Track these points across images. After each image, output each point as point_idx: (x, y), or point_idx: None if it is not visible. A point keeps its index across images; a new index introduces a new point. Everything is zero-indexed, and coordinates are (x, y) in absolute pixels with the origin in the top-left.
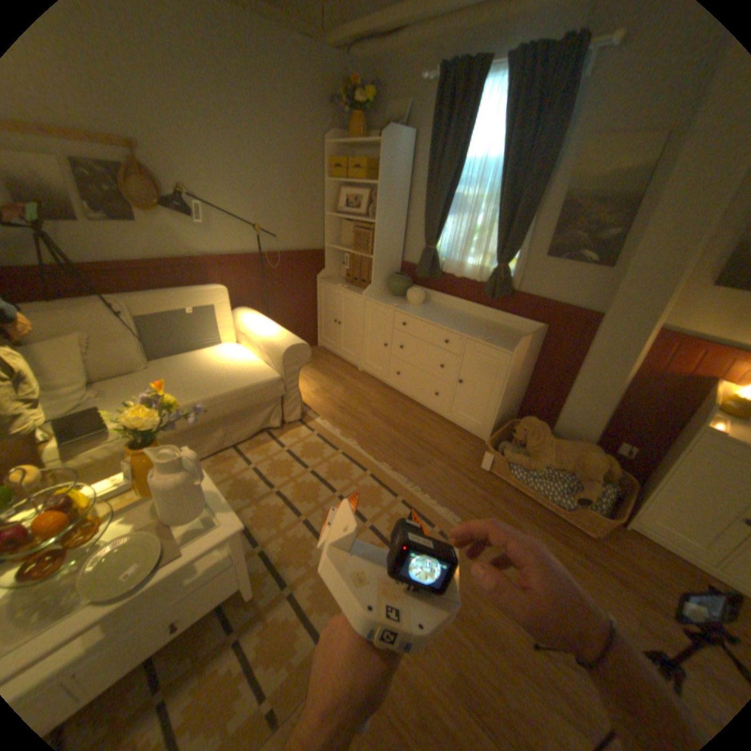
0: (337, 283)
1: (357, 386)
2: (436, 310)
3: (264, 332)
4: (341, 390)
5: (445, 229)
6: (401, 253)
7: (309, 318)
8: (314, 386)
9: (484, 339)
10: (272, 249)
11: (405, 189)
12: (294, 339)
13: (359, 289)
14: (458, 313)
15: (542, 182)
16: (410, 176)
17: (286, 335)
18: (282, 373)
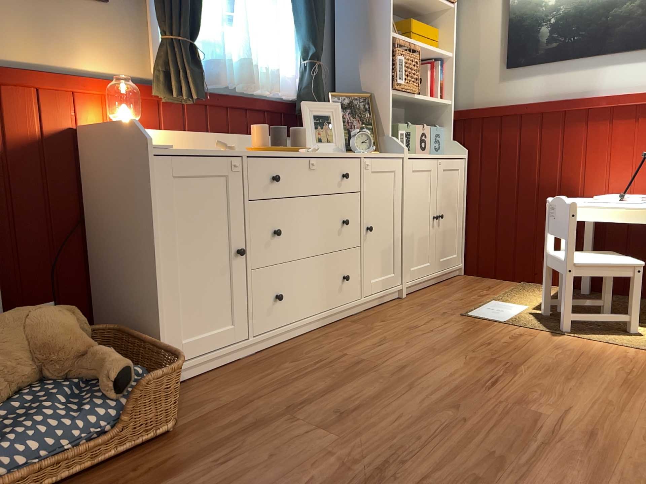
0: None
1: None
2: None
3: None
4: None
5: None
6: None
7: None
8: None
9: None
10: None
11: None
12: None
13: None
14: None
15: None
16: None
17: None
18: None
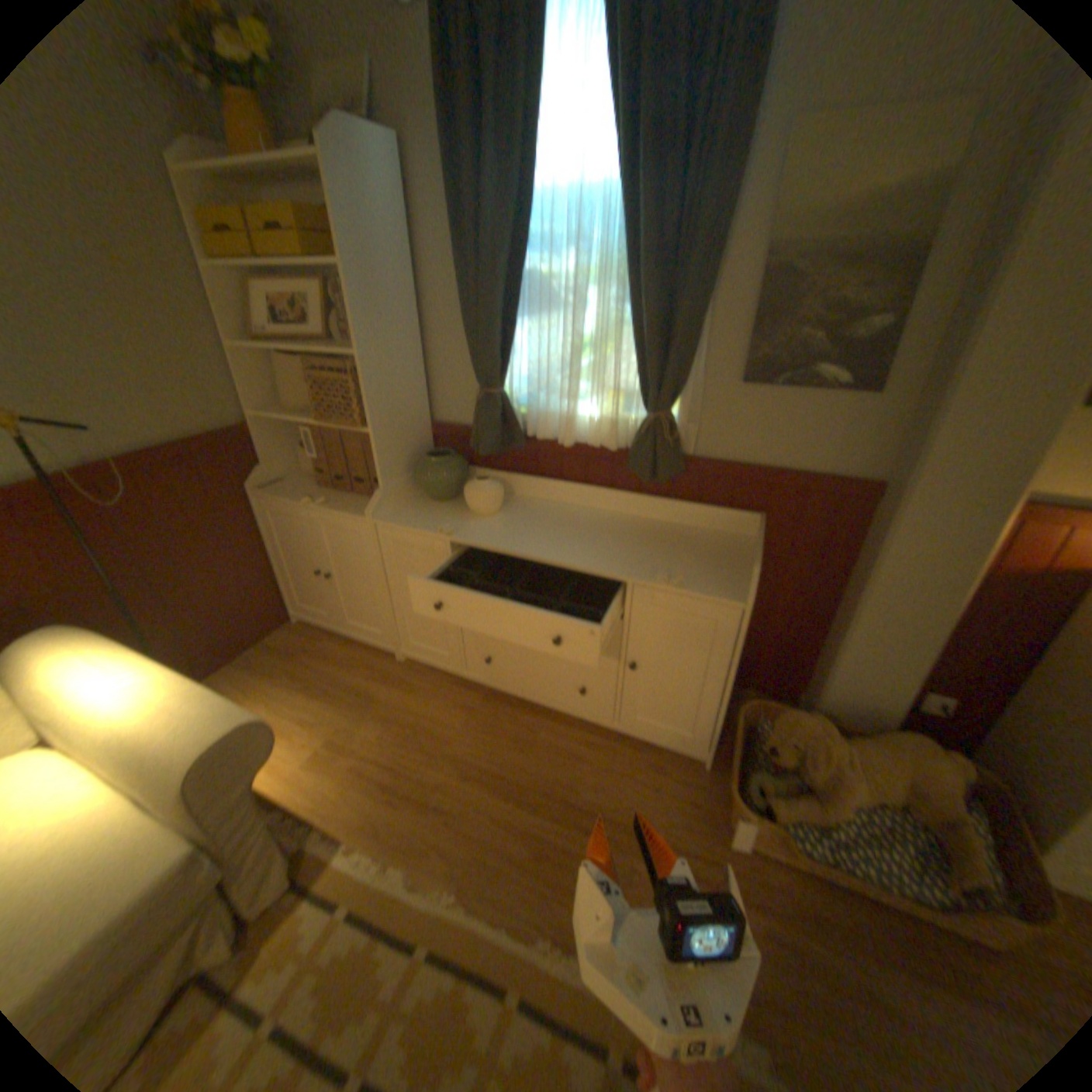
0: (298, 492)
1: (407, 706)
2: (536, 516)
3: (107, 713)
4: (374, 730)
5: (515, 348)
6: (427, 404)
7: (252, 574)
8: (306, 745)
9: (671, 579)
10: (94, 451)
11: (404, 269)
12: (209, 719)
13: (354, 496)
14: (580, 512)
15: (721, 227)
16: (407, 237)
17: (180, 707)
18: (196, 827)
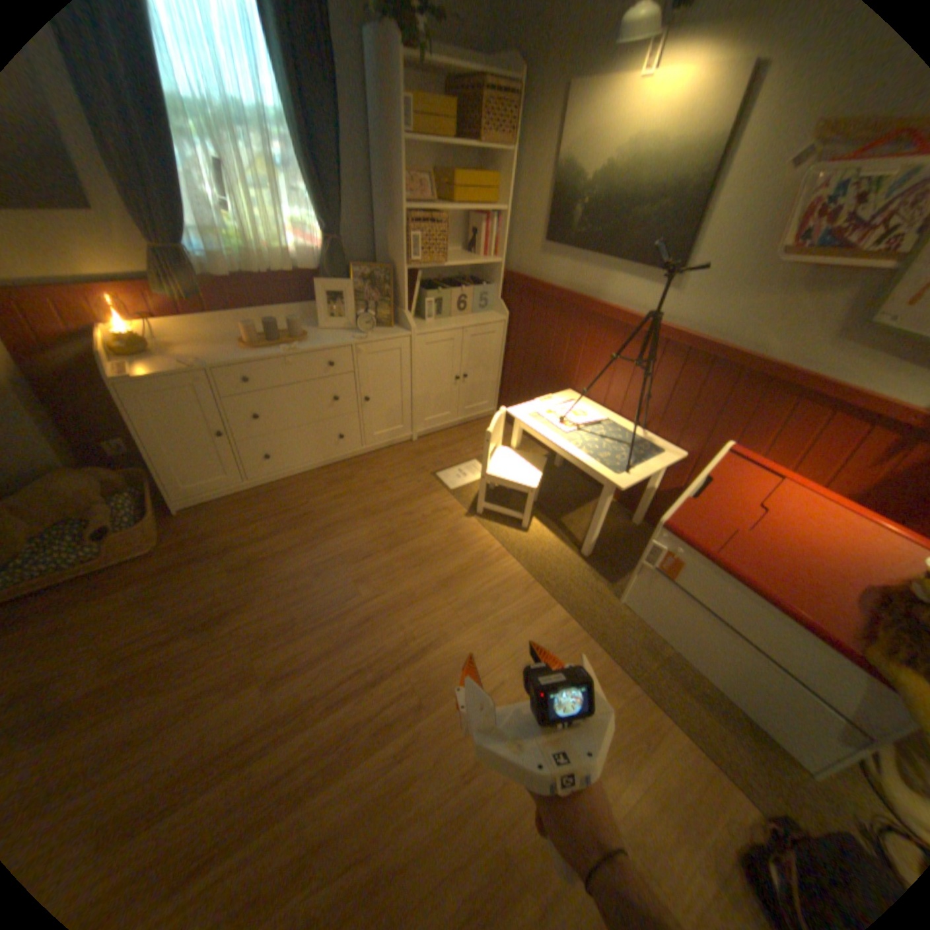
0: None
1: None
2: None
3: None
4: None
5: None
6: None
7: None
8: None
9: None
10: None
11: None
12: None
13: None
14: None
15: None
16: None
17: None
18: None
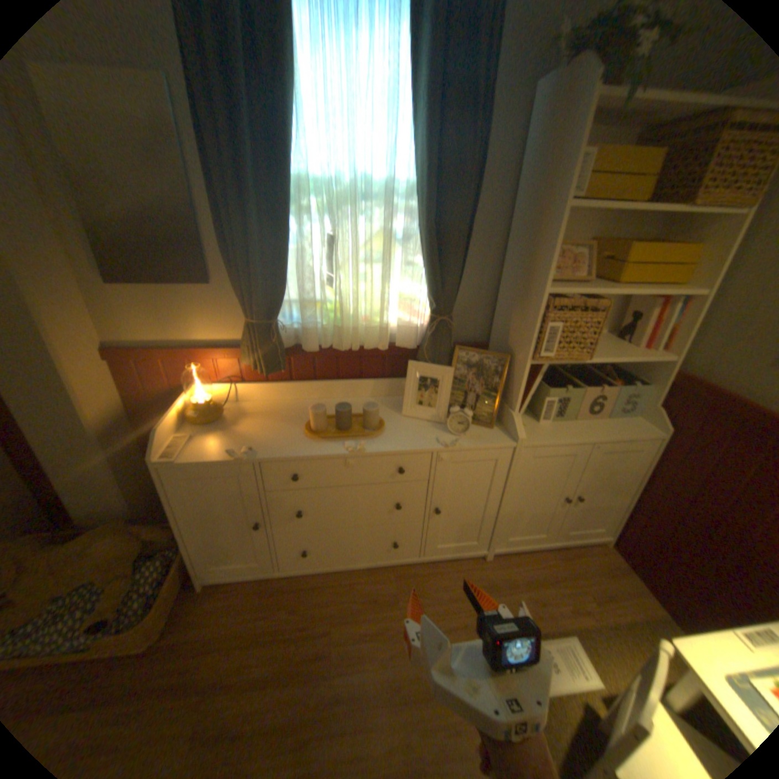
0: None
1: None
2: None
3: None
4: None
5: None
6: None
7: None
8: None
9: None
10: None
11: None
12: None
13: None
14: None
15: None
16: None
17: None
18: None
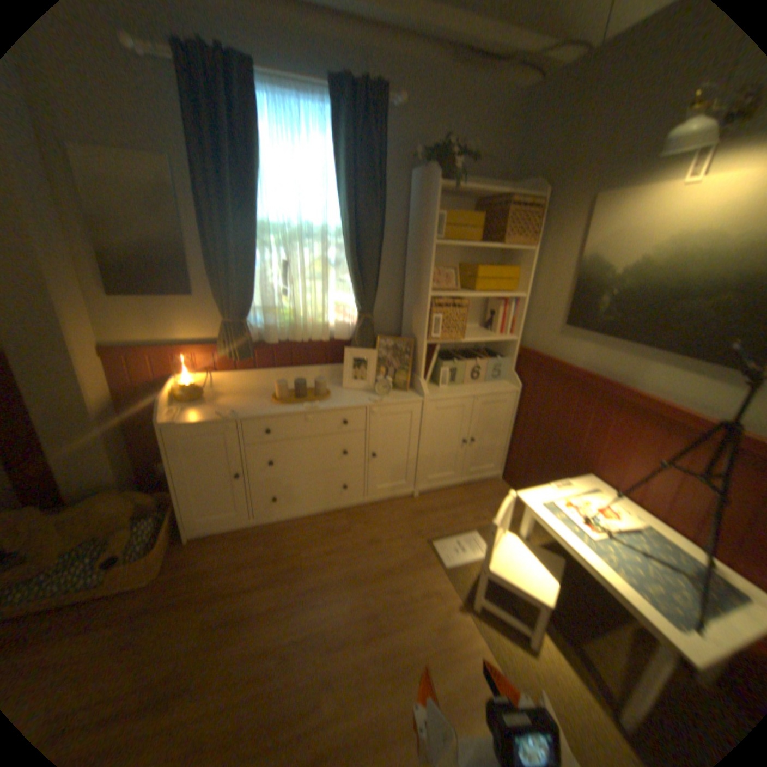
0: None
1: None
2: None
3: None
4: None
5: None
6: None
7: None
8: None
9: None
10: None
11: None
12: None
13: None
14: None
15: None
16: None
17: None
18: None
